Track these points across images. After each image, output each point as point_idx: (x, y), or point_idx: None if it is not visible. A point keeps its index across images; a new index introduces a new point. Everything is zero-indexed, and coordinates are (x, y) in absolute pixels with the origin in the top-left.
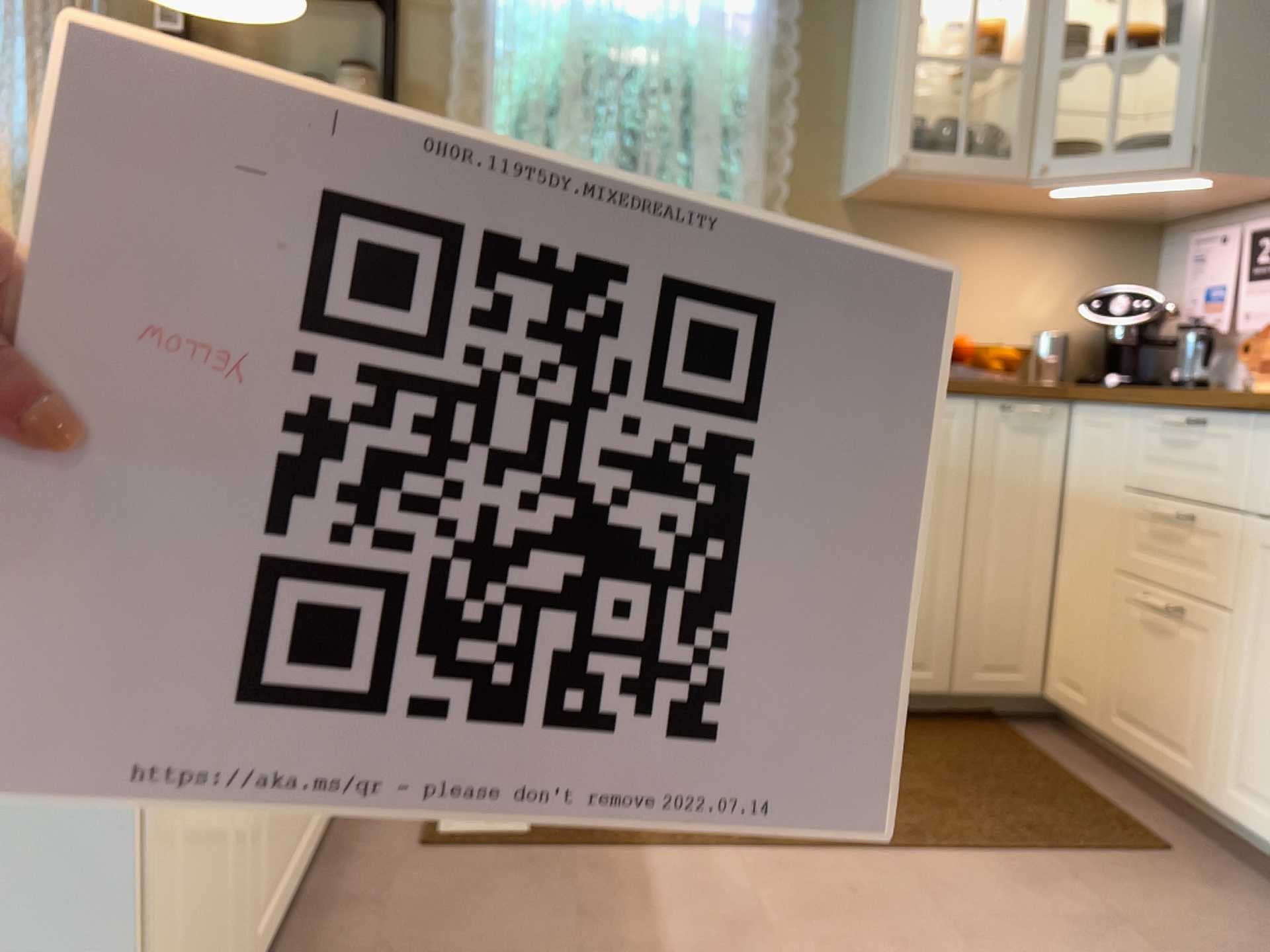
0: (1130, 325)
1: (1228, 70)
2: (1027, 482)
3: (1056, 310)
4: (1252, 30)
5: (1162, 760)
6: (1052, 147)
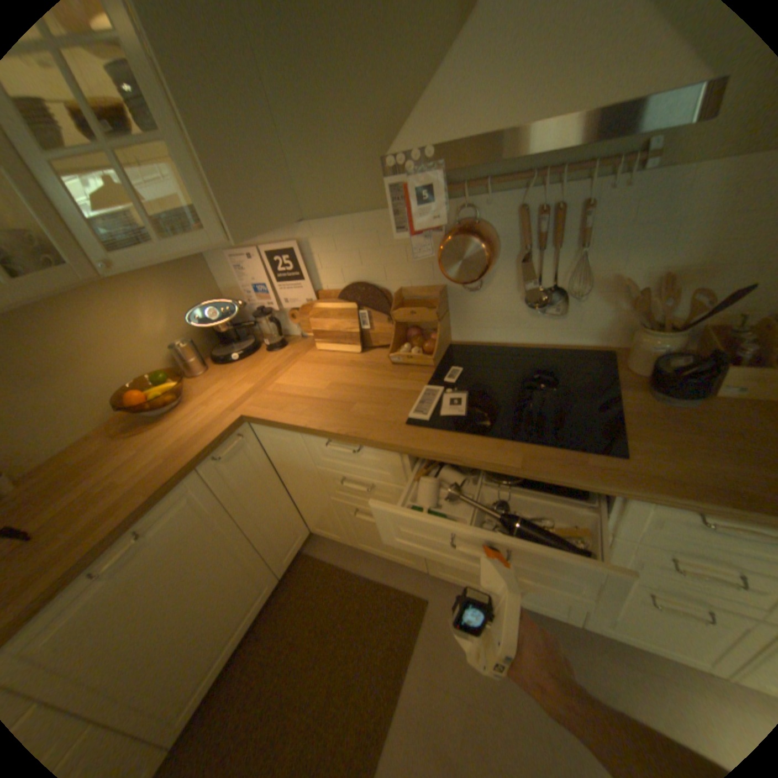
0: (223, 323)
1: (209, 157)
2: (250, 476)
3: (167, 322)
4: (206, 115)
5: (393, 558)
6: (97, 244)
